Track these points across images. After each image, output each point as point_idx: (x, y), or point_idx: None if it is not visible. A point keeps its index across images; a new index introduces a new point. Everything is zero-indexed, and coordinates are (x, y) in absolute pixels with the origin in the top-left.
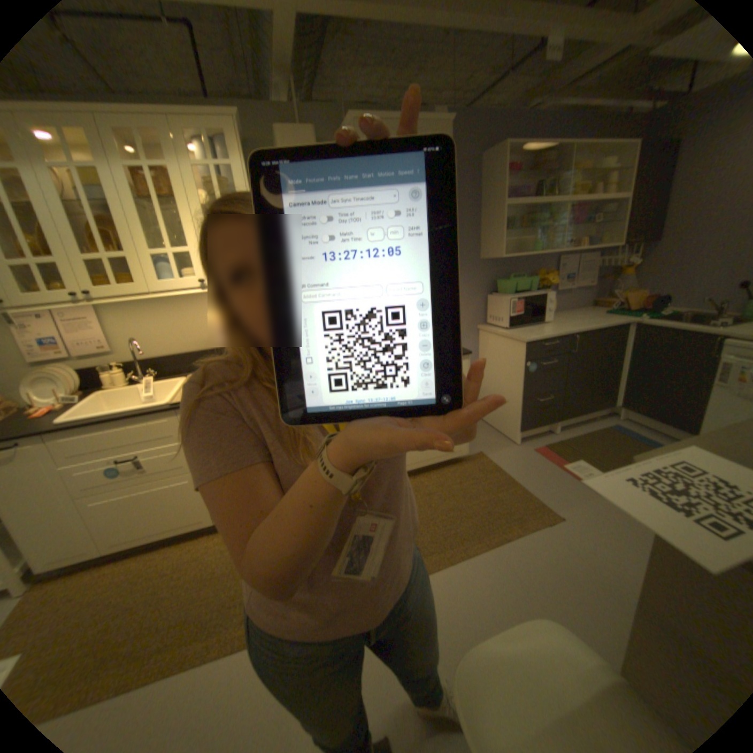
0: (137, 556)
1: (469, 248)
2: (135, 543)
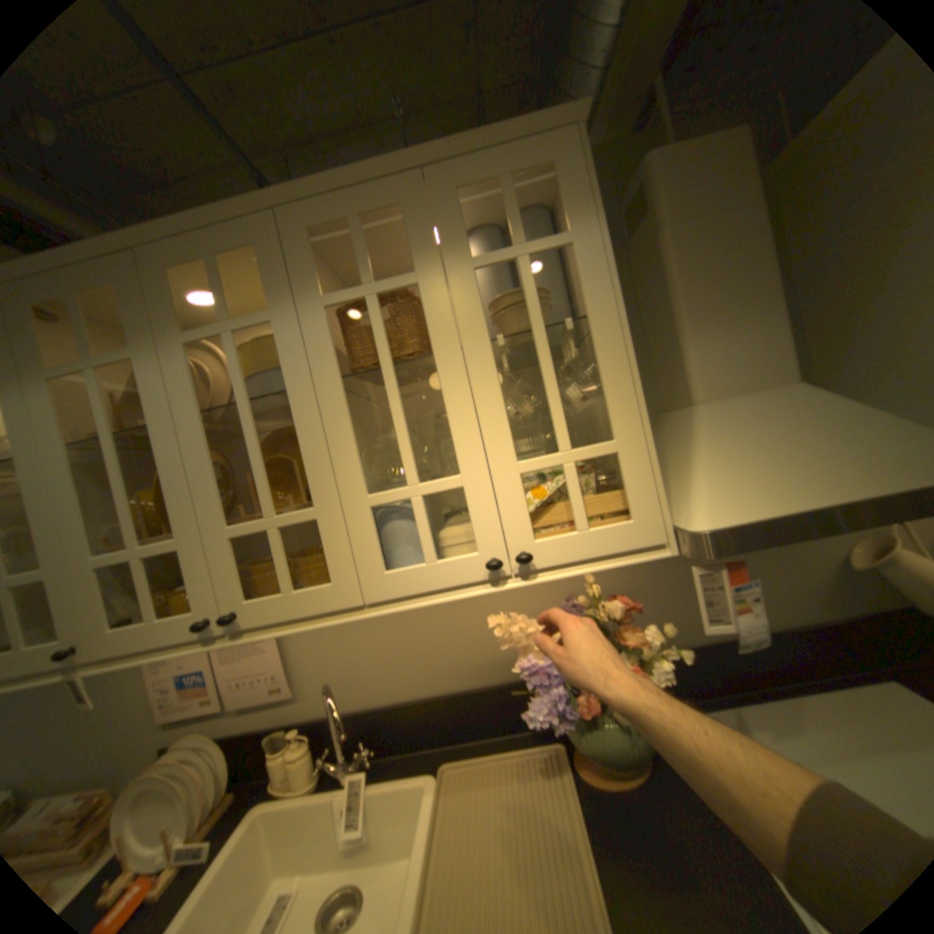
0: None
1: None
2: None
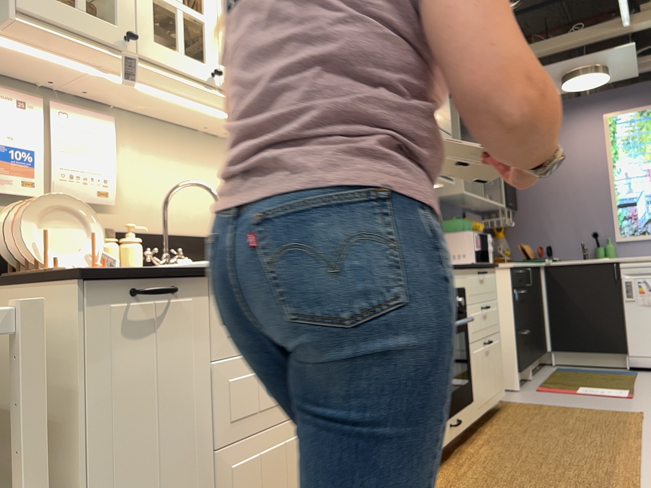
0: None
1: None
2: None
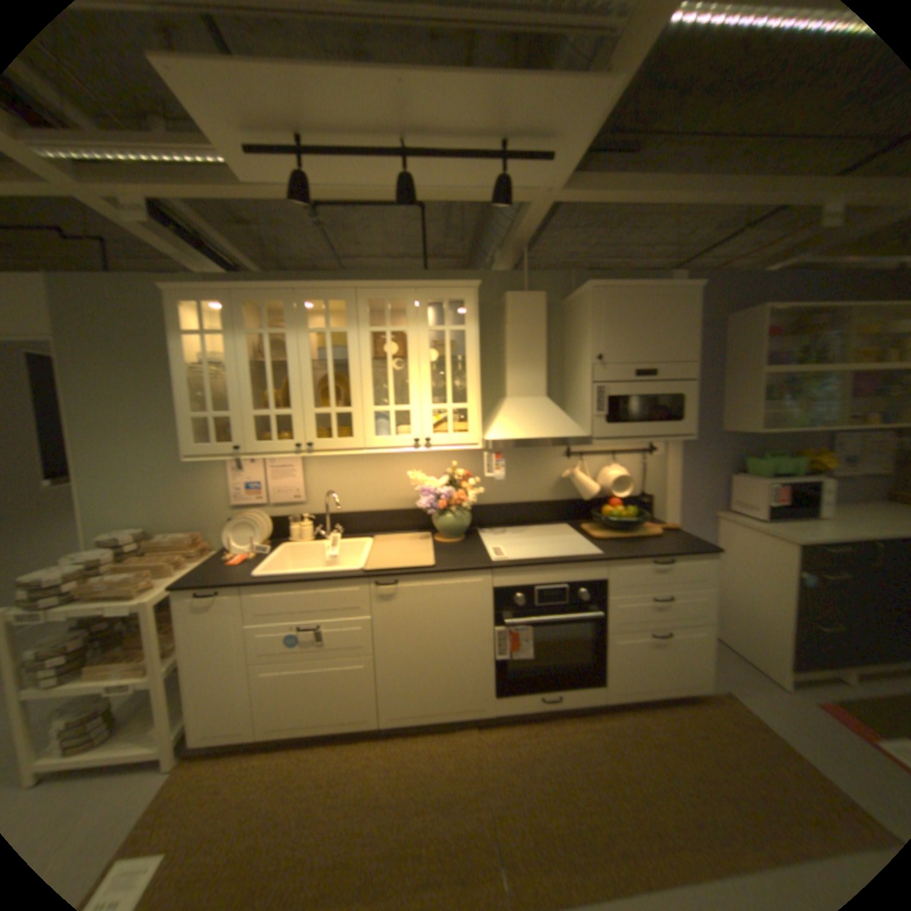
0: (286, 750)
1: (707, 417)
2: (290, 733)
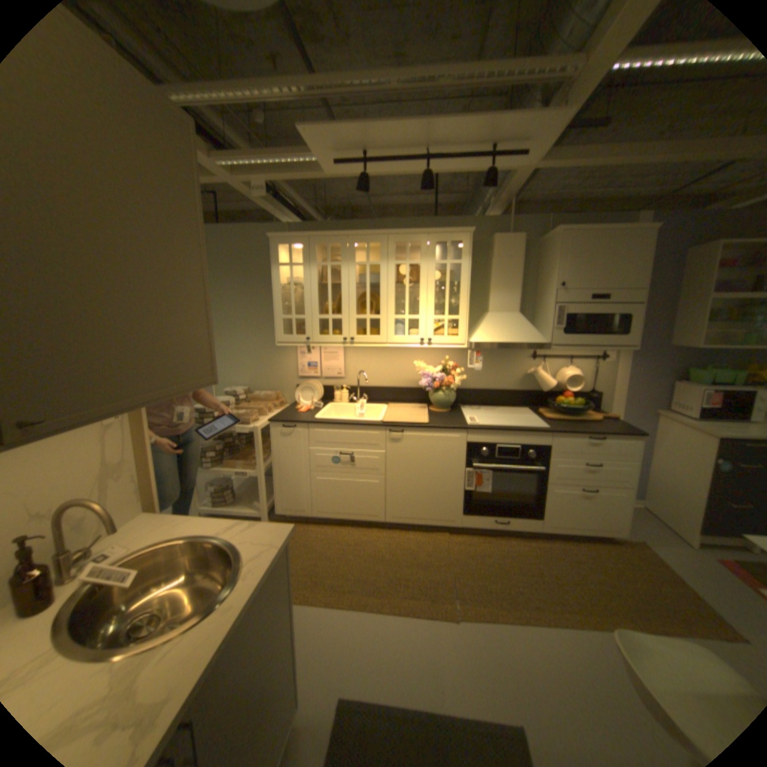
0: (330, 526)
1: (660, 334)
2: (333, 516)
